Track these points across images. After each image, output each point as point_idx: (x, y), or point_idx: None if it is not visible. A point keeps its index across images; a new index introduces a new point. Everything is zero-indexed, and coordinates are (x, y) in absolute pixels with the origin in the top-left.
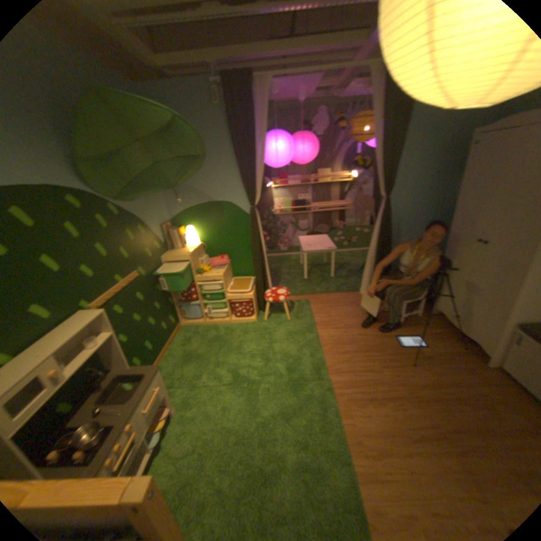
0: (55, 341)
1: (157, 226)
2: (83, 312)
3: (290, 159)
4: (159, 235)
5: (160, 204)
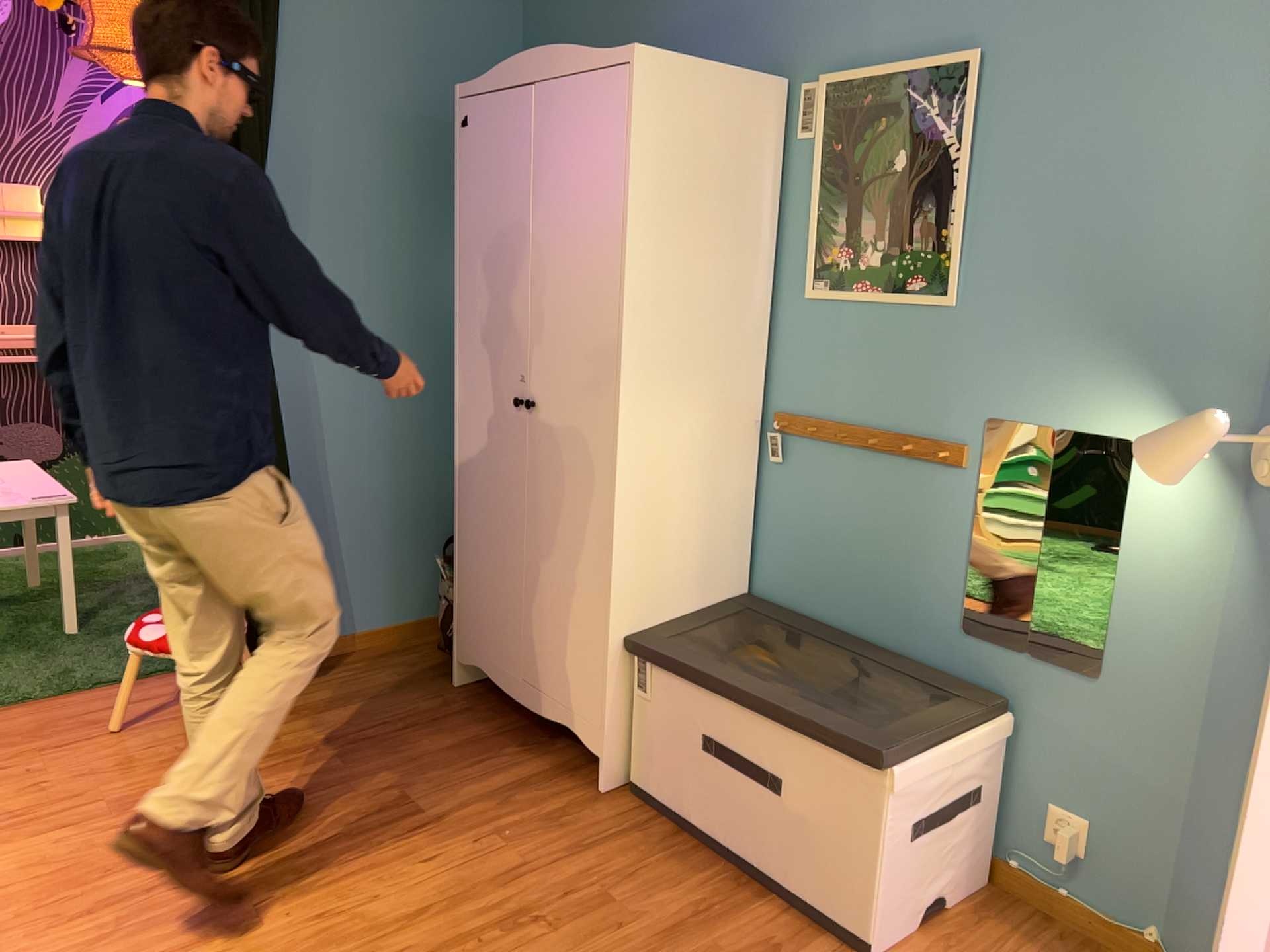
0: None
1: None
2: None
3: None
4: None
5: None
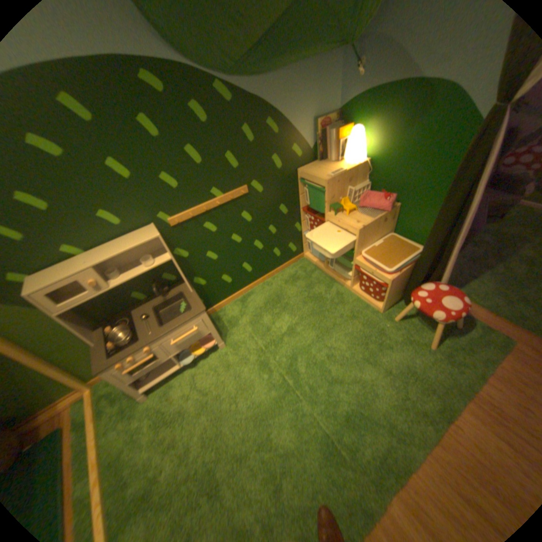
0: (107, 252)
1: (310, 118)
2: (153, 226)
3: None
4: (310, 134)
5: (332, 75)
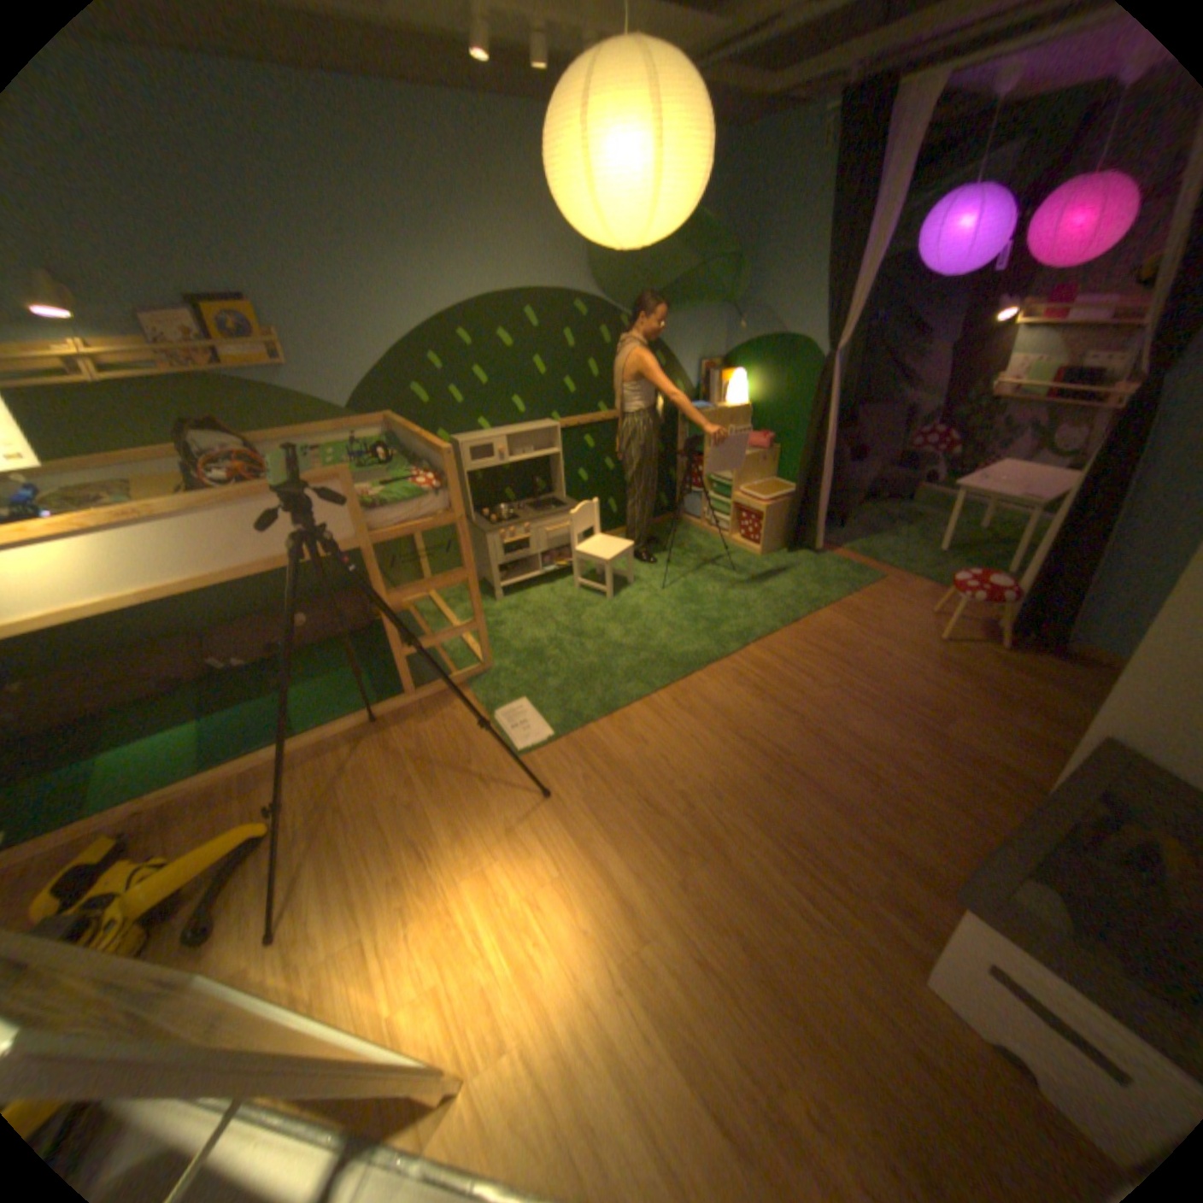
0: (515, 432)
1: (694, 361)
2: (549, 423)
3: (986, 256)
4: (693, 376)
5: (717, 328)
